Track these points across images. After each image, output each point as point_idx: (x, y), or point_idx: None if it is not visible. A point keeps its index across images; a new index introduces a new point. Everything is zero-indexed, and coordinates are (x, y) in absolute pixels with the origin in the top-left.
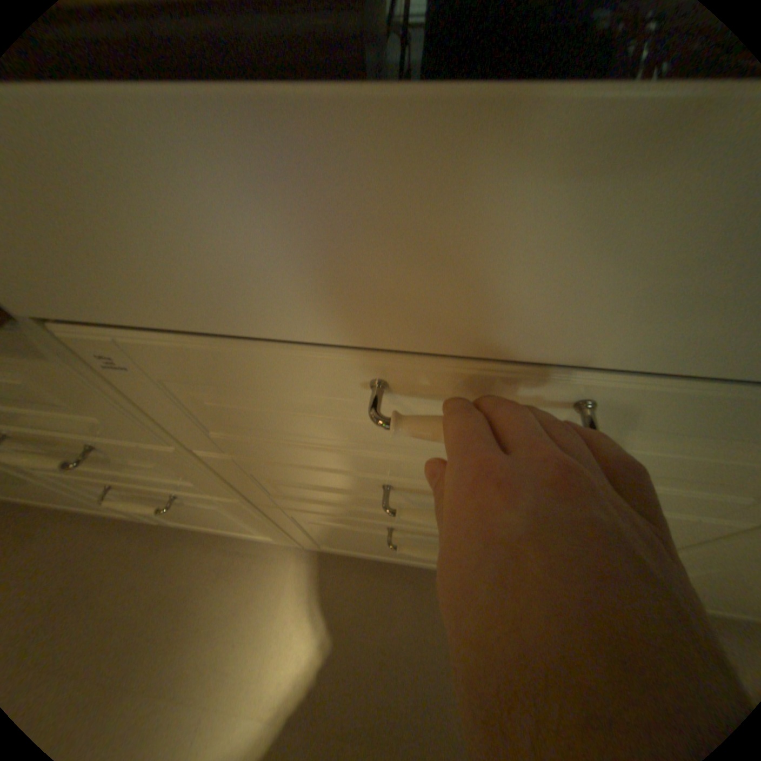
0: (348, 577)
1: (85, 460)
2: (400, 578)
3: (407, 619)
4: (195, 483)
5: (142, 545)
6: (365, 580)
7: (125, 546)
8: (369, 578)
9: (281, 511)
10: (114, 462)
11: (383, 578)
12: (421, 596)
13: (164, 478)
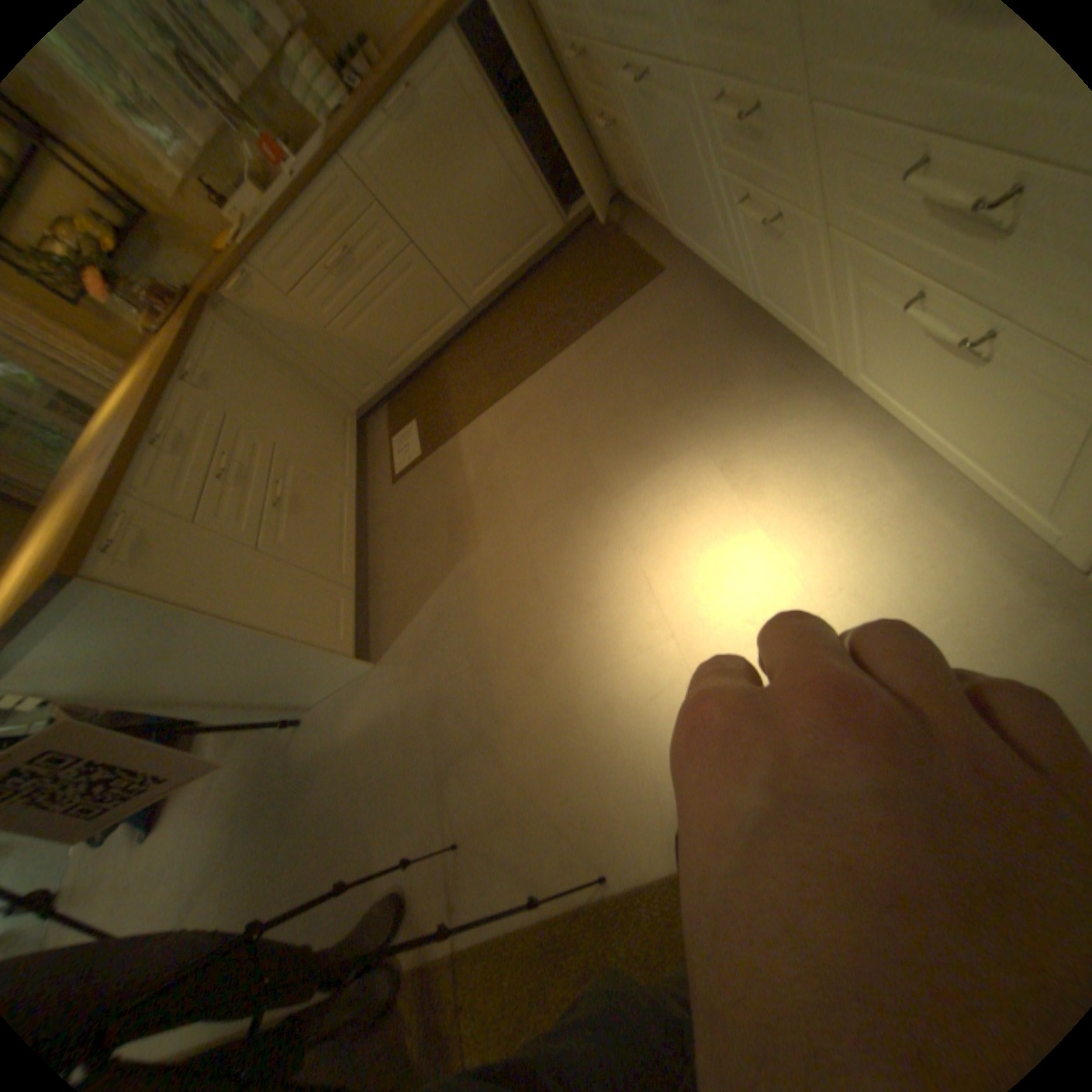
0: (868, 437)
1: (753, 126)
2: (920, 471)
3: (887, 501)
4: (804, 168)
5: (737, 320)
6: (882, 449)
7: (727, 316)
8: (888, 450)
9: (848, 240)
10: (767, 127)
11: (901, 459)
12: (924, 497)
13: (788, 160)
